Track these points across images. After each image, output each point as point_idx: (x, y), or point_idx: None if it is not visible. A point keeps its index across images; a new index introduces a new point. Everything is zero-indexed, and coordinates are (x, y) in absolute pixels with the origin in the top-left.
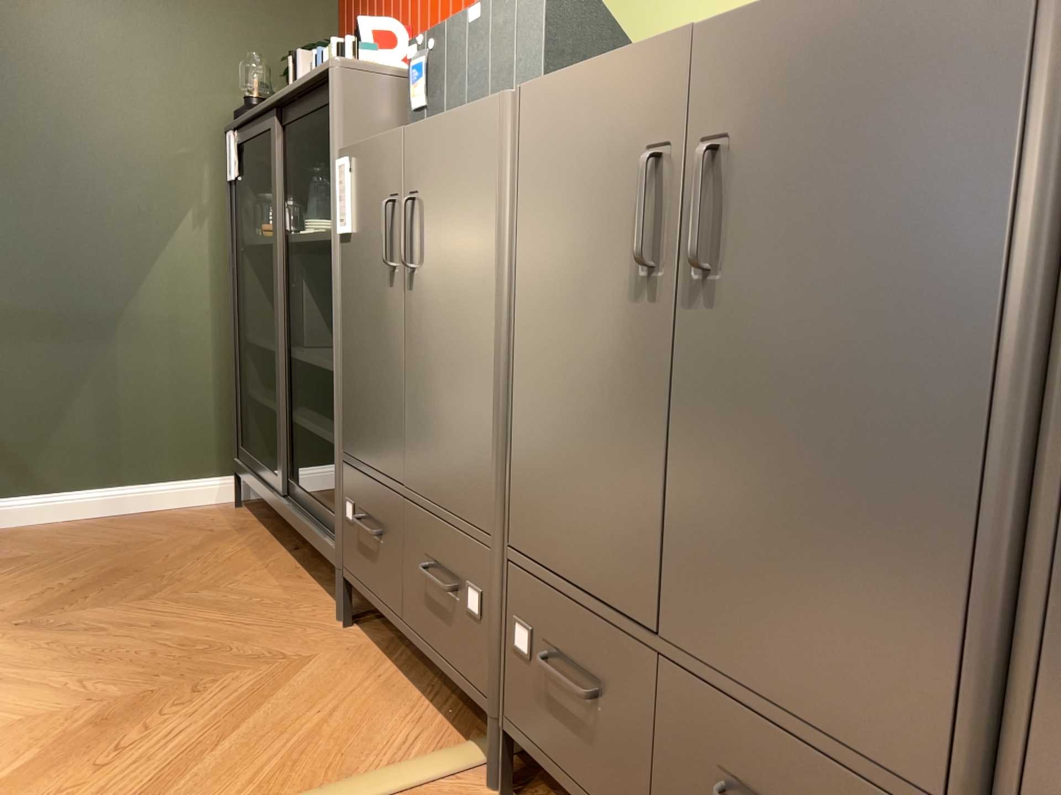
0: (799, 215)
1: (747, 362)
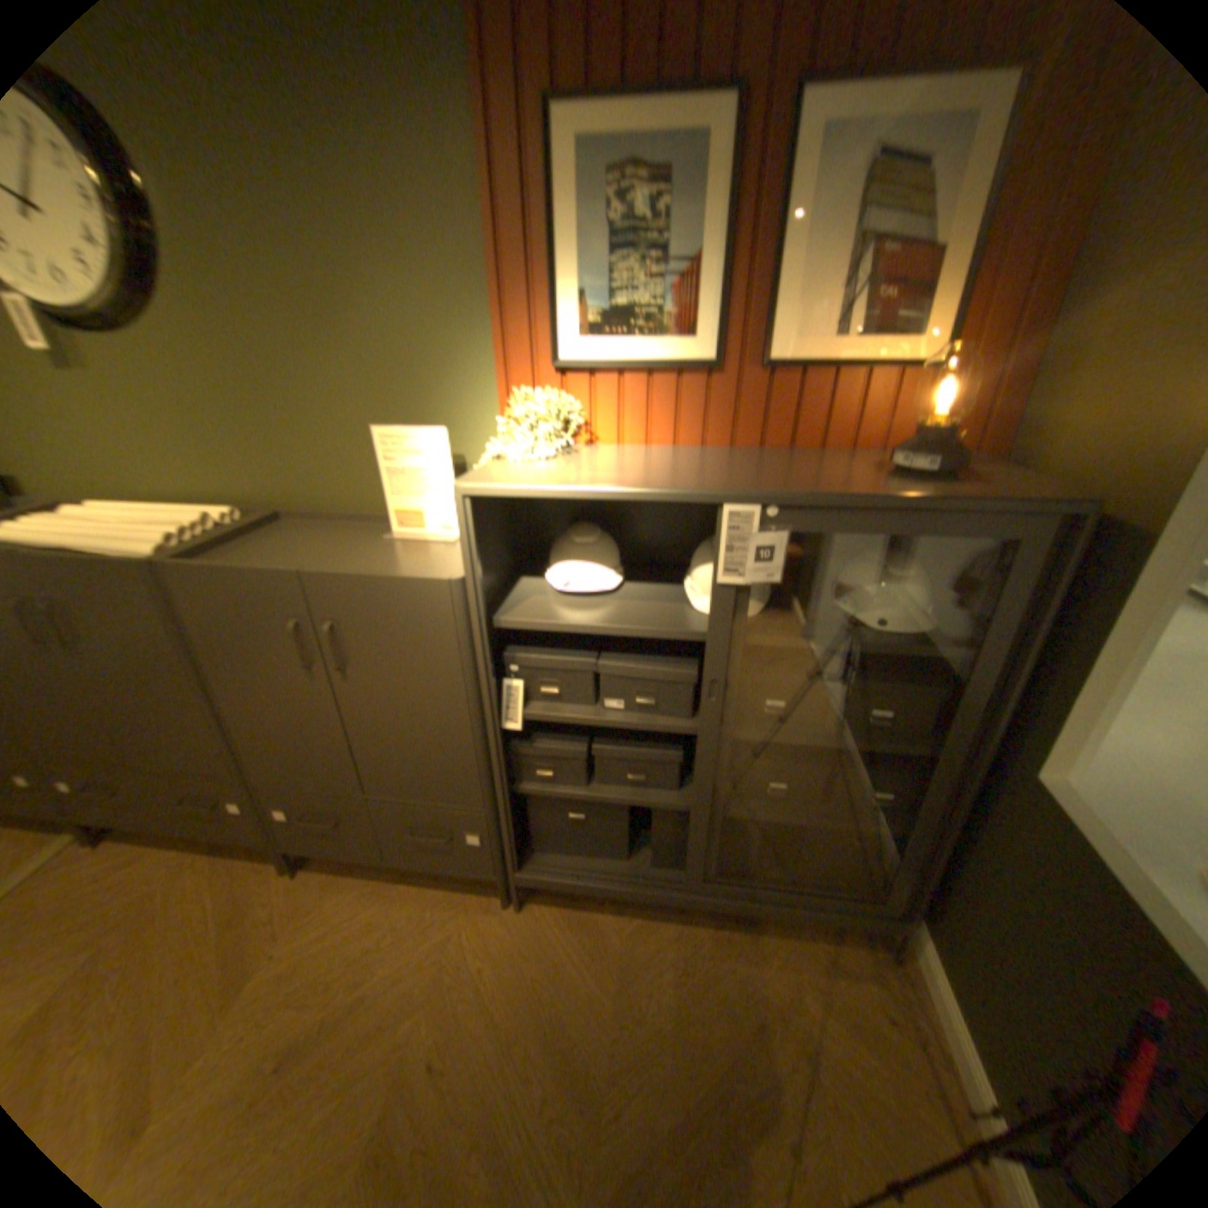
0: (100, 633)
1: (108, 677)
